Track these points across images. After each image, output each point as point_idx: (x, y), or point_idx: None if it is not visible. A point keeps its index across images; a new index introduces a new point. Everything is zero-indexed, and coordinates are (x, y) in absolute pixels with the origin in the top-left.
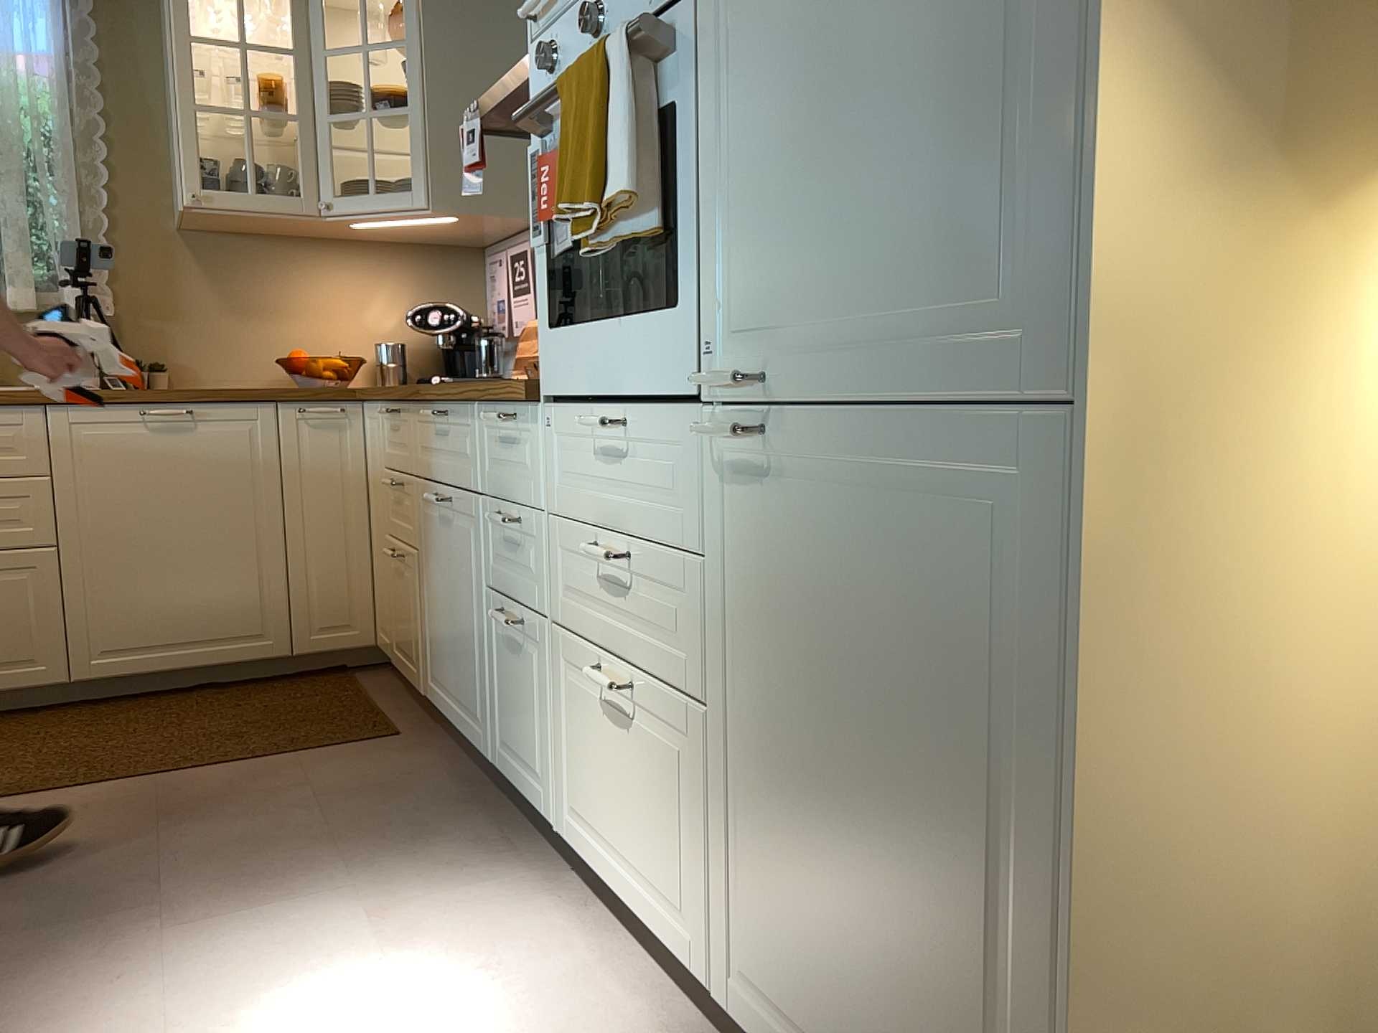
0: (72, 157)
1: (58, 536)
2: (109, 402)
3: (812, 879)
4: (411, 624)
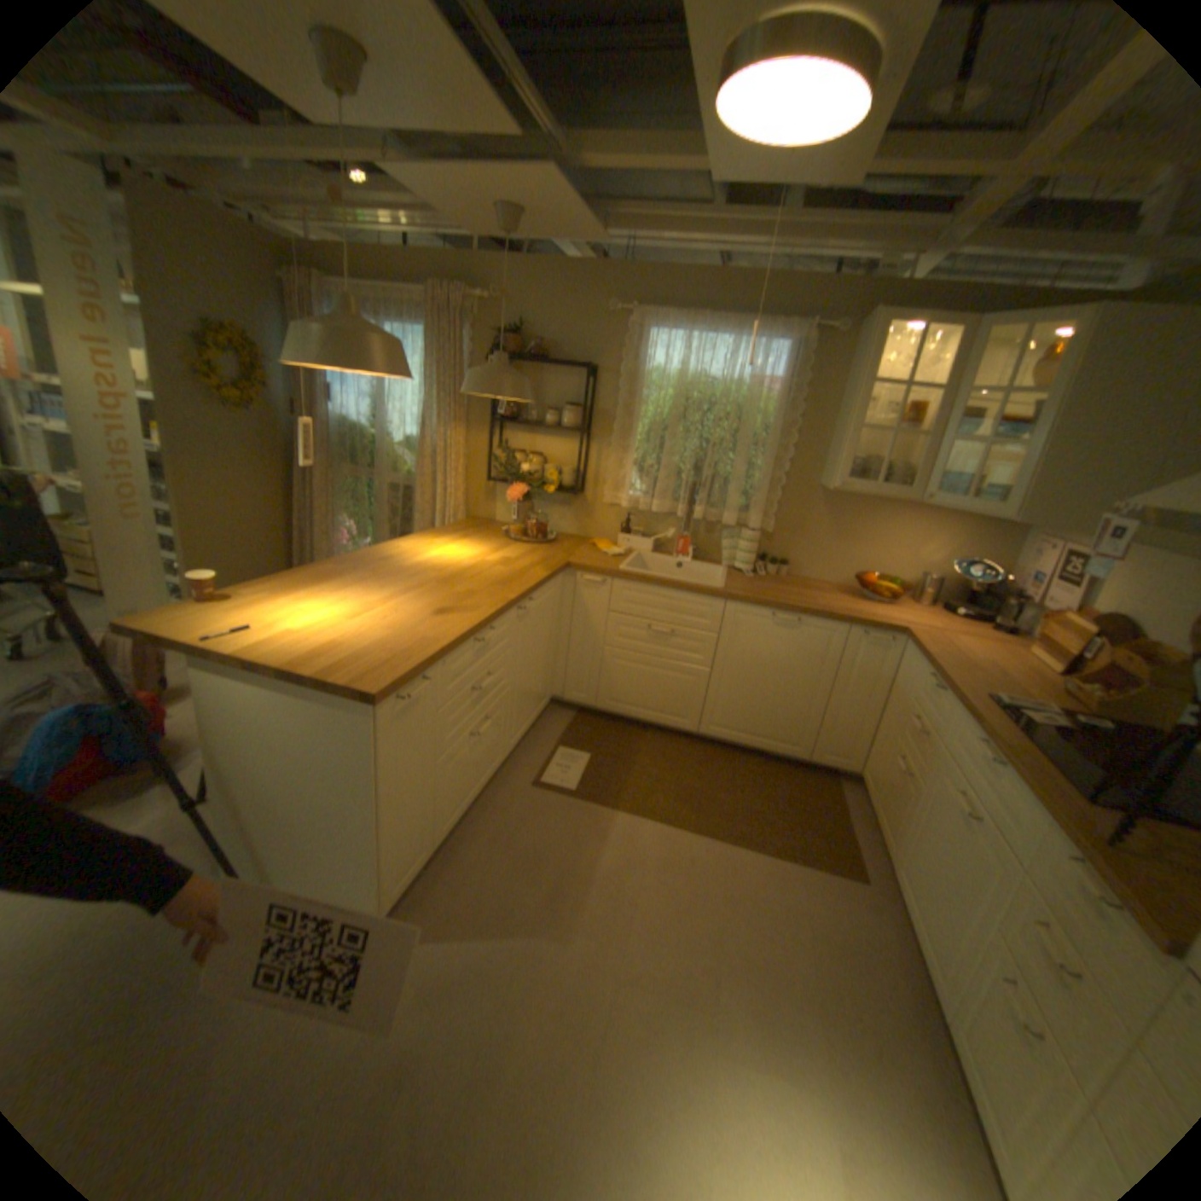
0: (776, 441)
1: (713, 664)
2: (758, 606)
3: None
4: (900, 818)
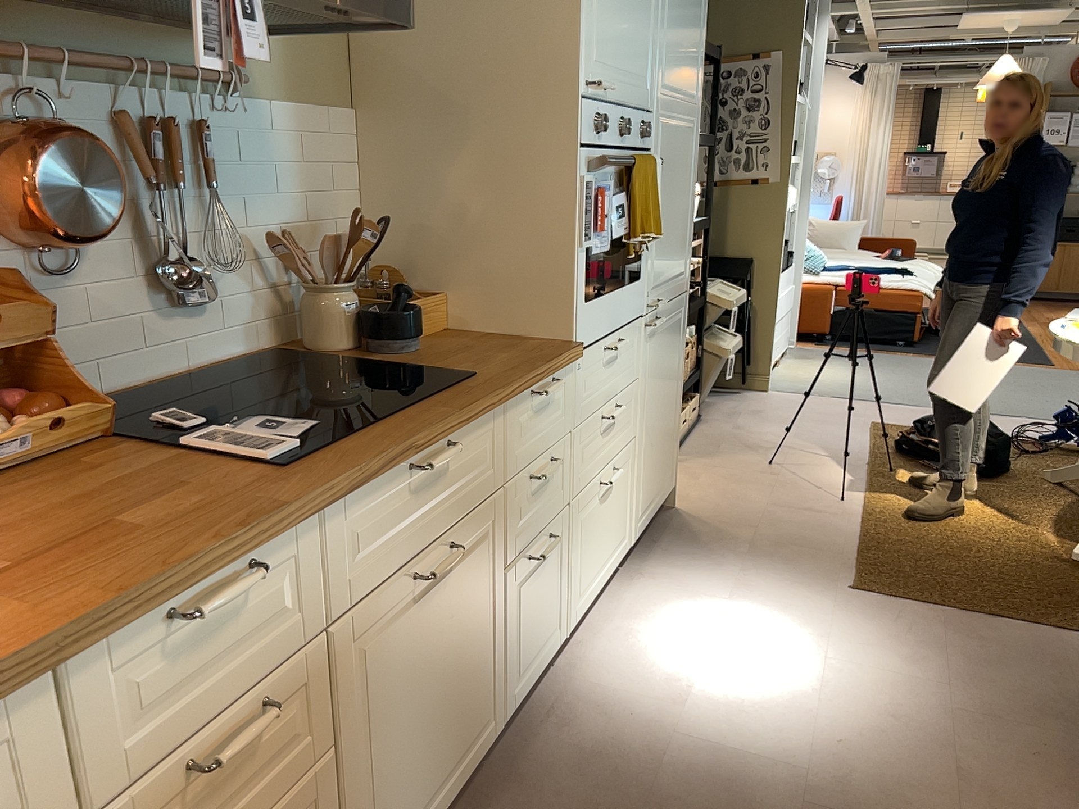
0: None
1: None
2: None
3: (654, 450)
4: None
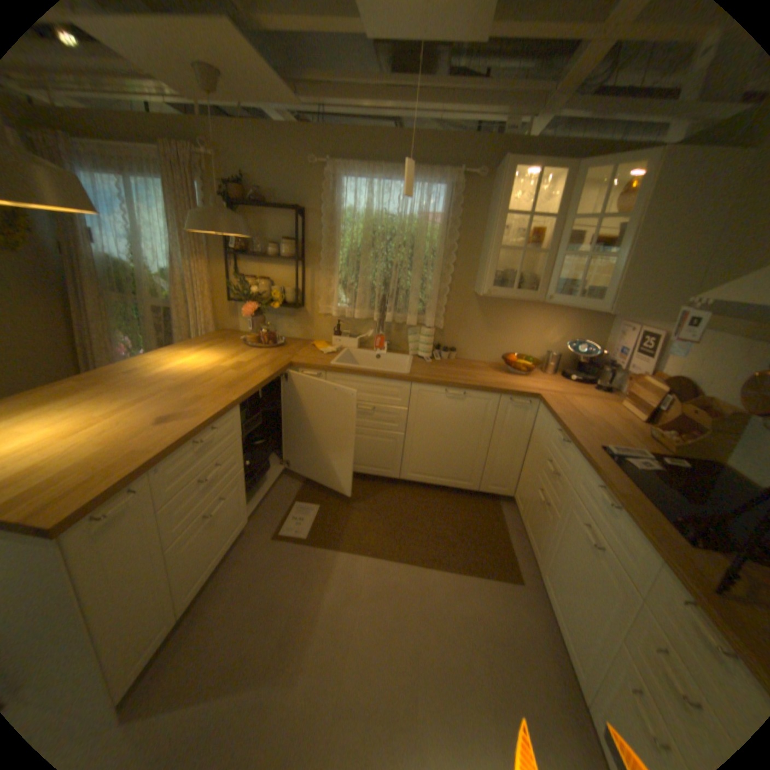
0: (440, 261)
1: (405, 429)
2: (434, 385)
3: None
4: (542, 534)
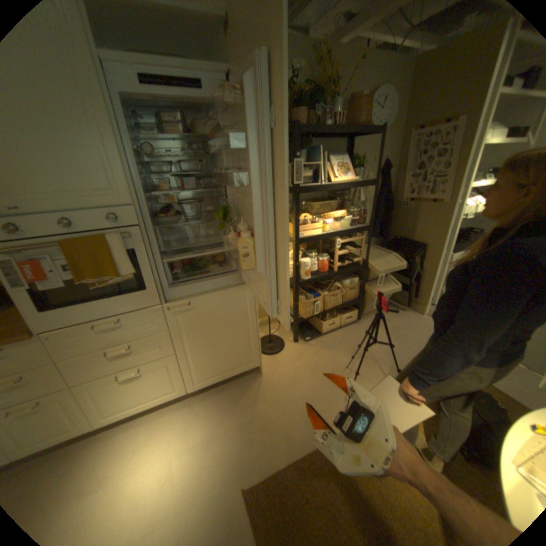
0: None
1: None
2: None
3: (210, 357)
4: None
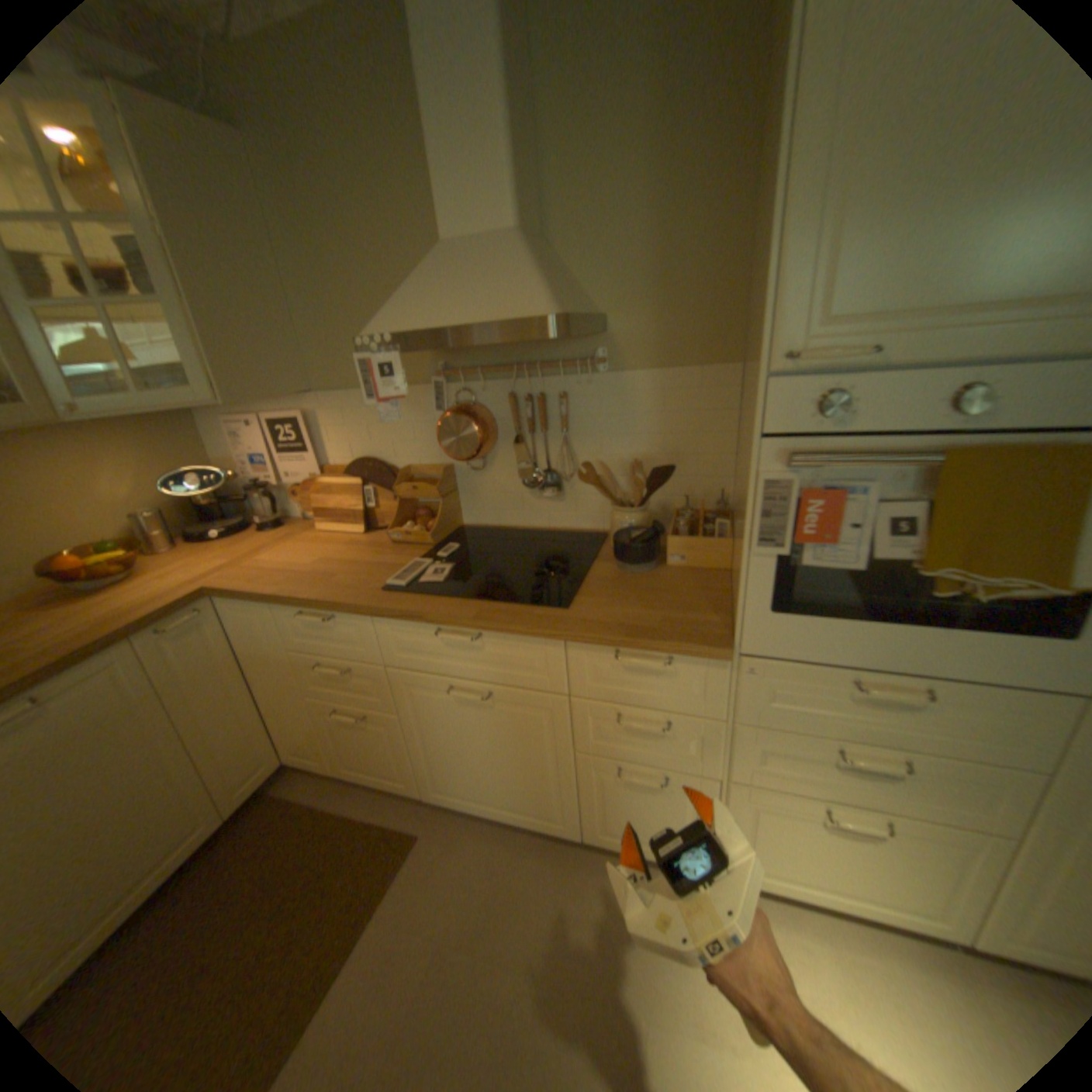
0: None
1: None
2: None
3: None
4: (383, 759)
